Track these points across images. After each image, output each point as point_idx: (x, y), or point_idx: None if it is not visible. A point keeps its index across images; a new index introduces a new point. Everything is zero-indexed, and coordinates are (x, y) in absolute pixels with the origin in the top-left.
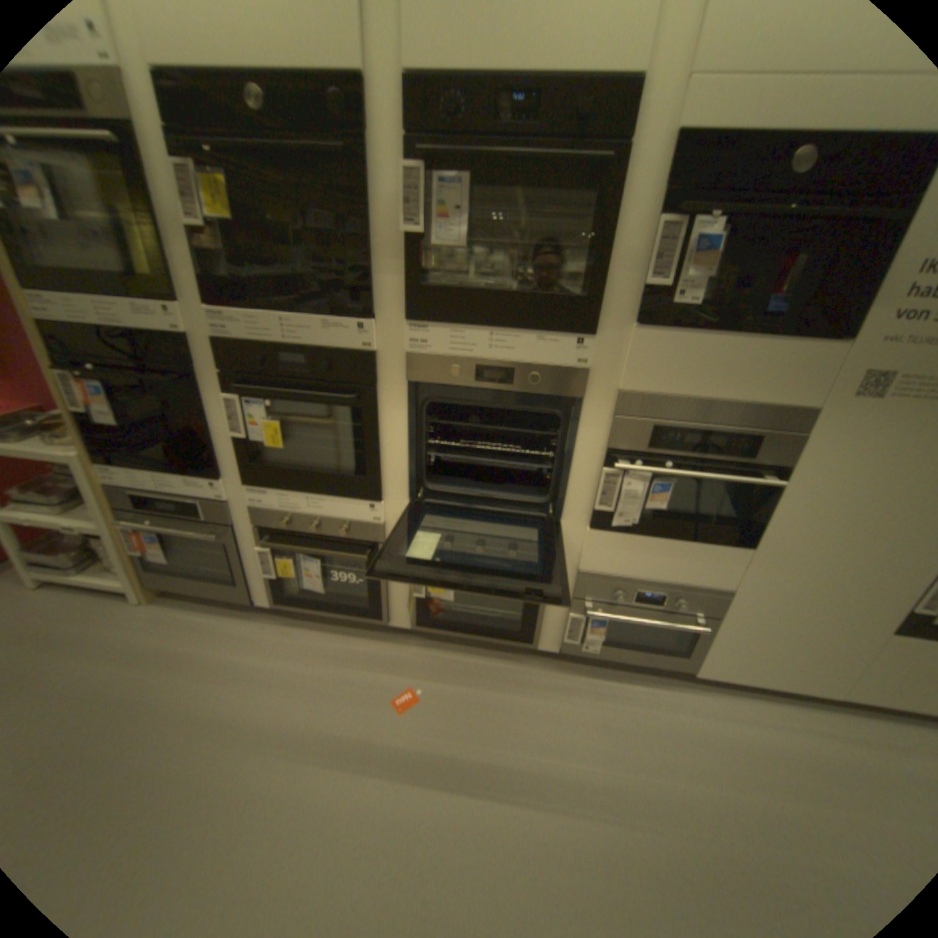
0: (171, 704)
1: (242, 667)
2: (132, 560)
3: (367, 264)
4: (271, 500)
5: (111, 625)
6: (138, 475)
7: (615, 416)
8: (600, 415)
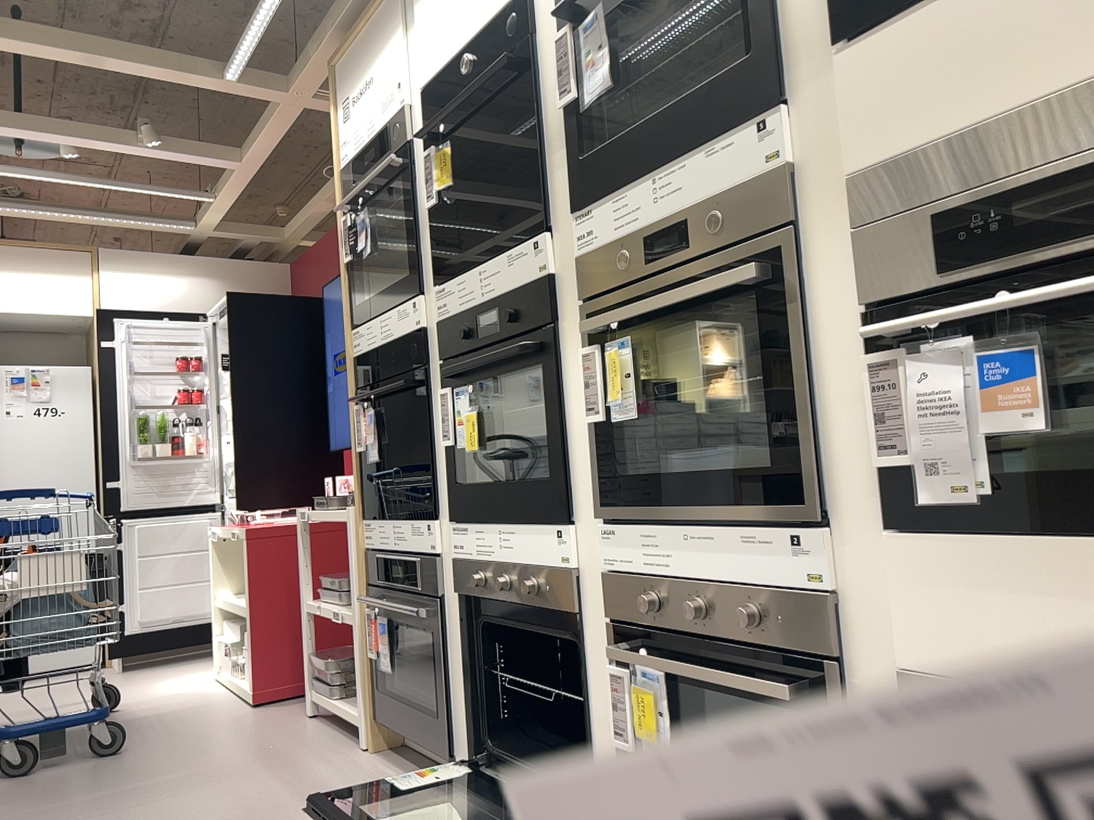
0: None
1: None
2: (372, 663)
3: (540, 165)
4: (470, 540)
5: (330, 758)
6: (385, 524)
7: (849, 226)
8: (835, 242)
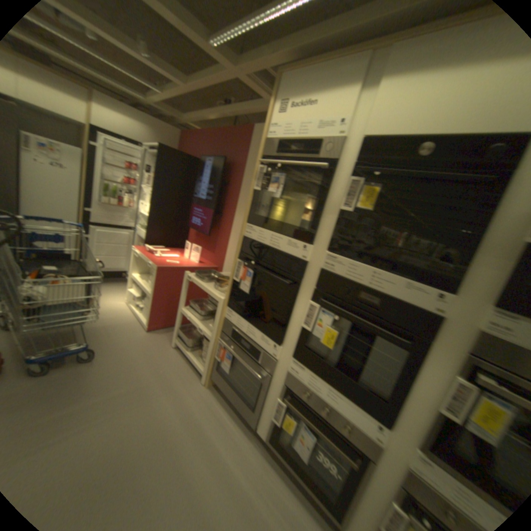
0: (191, 474)
1: (234, 477)
2: (215, 360)
3: (472, 254)
4: (306, 375)
5: (189, 389)
6: (243, 321)
7: None
8: None
